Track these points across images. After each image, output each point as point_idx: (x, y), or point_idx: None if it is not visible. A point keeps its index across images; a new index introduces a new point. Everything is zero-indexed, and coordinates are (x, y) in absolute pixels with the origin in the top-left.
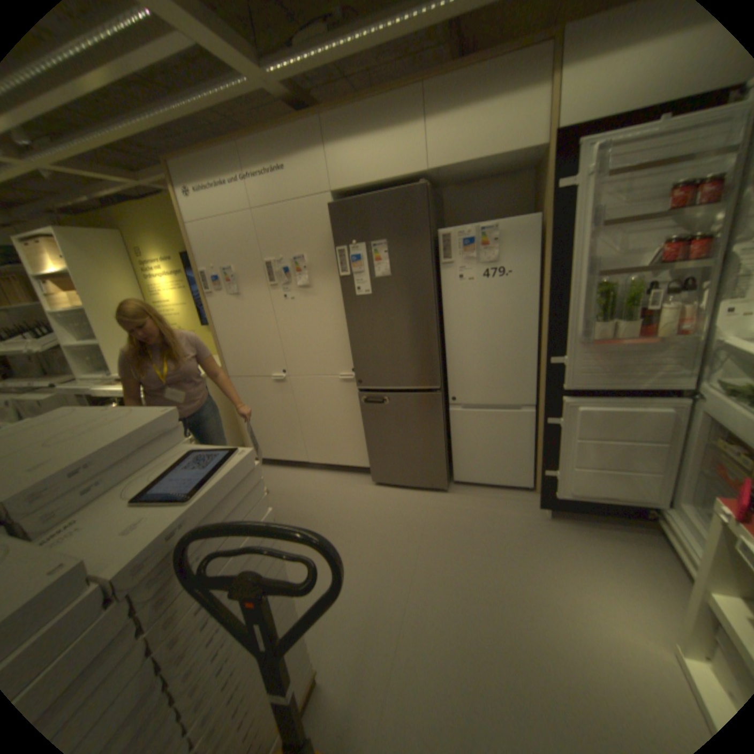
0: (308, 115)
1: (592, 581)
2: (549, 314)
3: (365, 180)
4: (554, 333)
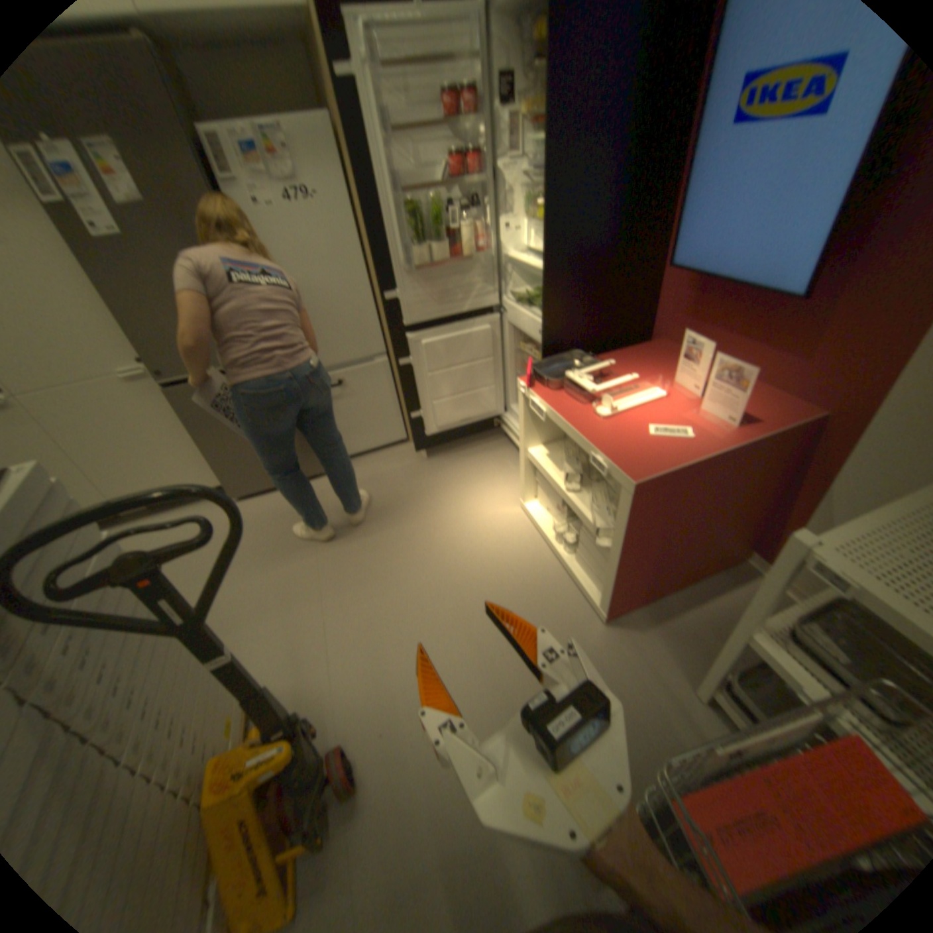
0: None
1: (465, 488)
2: (368, 241)
3: None
4: (379, 264)
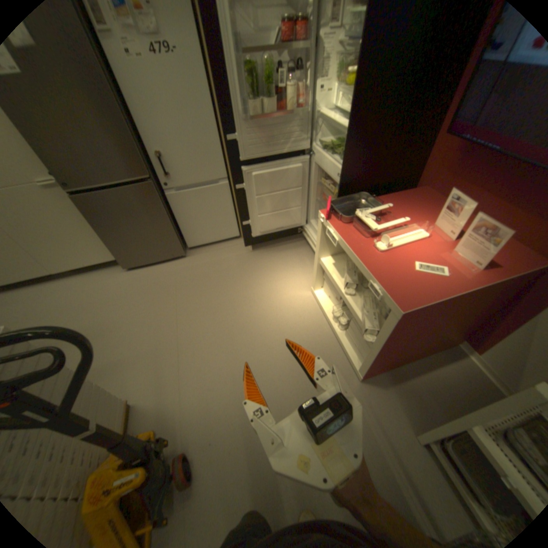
0: None
1: (275, 275)
2: (216, 94)
3: None
4: (224, 113)
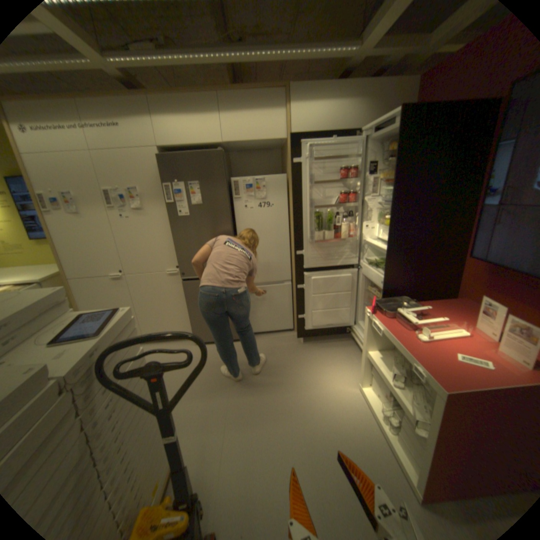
0: (138, 94)
1: (324, 368)
2: (294, 228)
3: (182, 142)
4: (297, 238)
